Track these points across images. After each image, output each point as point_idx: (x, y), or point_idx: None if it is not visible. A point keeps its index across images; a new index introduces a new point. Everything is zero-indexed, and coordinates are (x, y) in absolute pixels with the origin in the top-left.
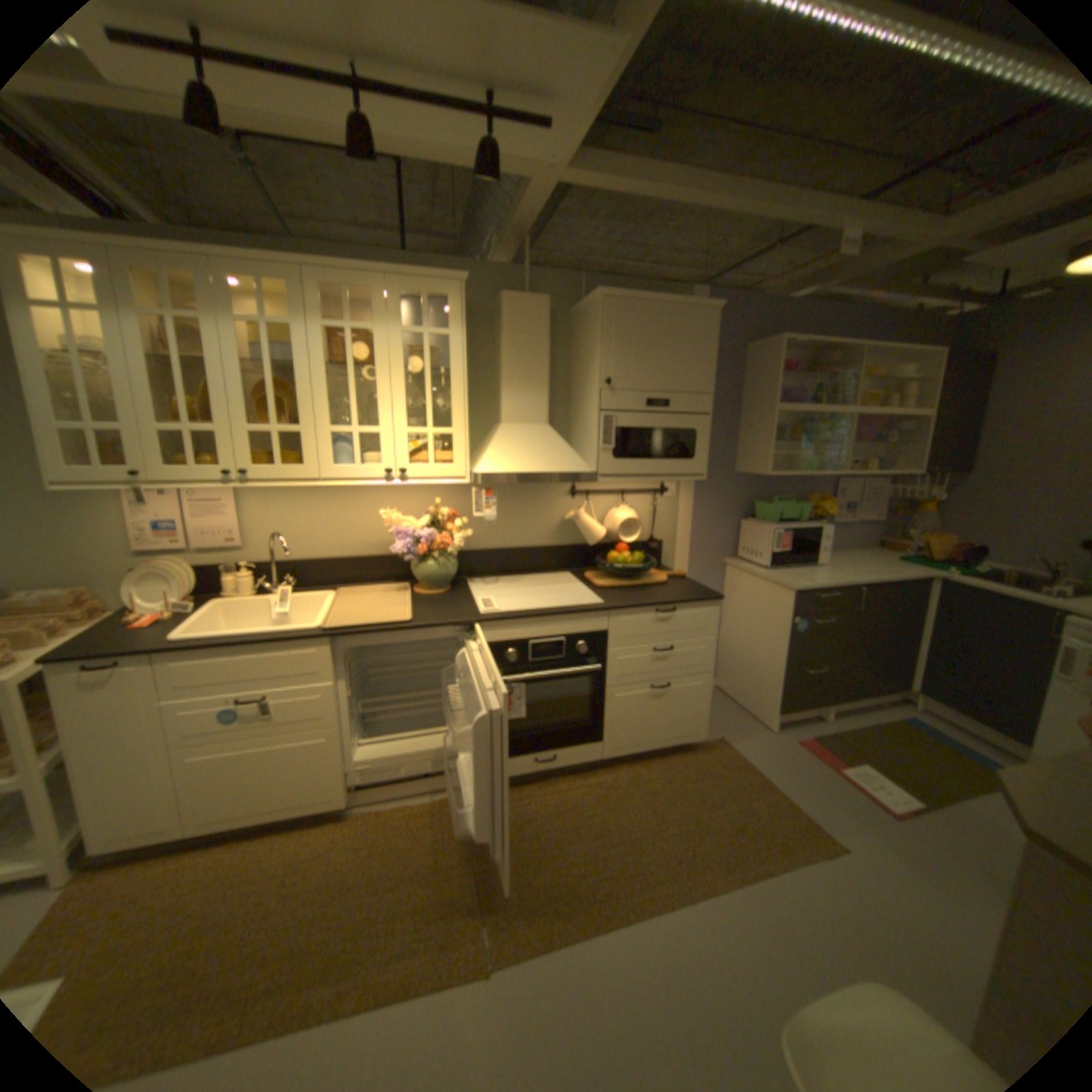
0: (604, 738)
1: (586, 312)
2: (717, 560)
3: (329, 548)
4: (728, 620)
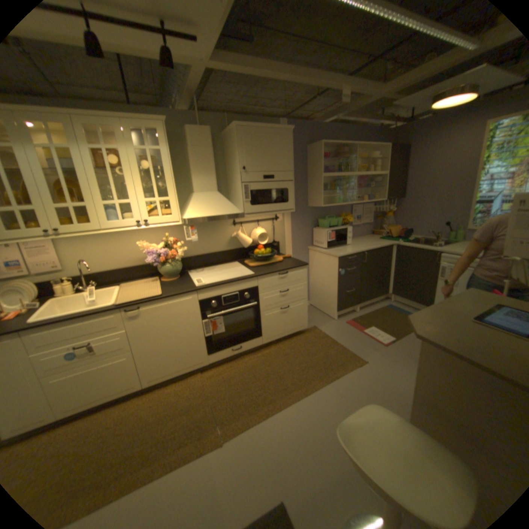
0: (262, 334)
1: (229, 134)
2: (304, 247)
3: (112, 265)
4: (312, 274)
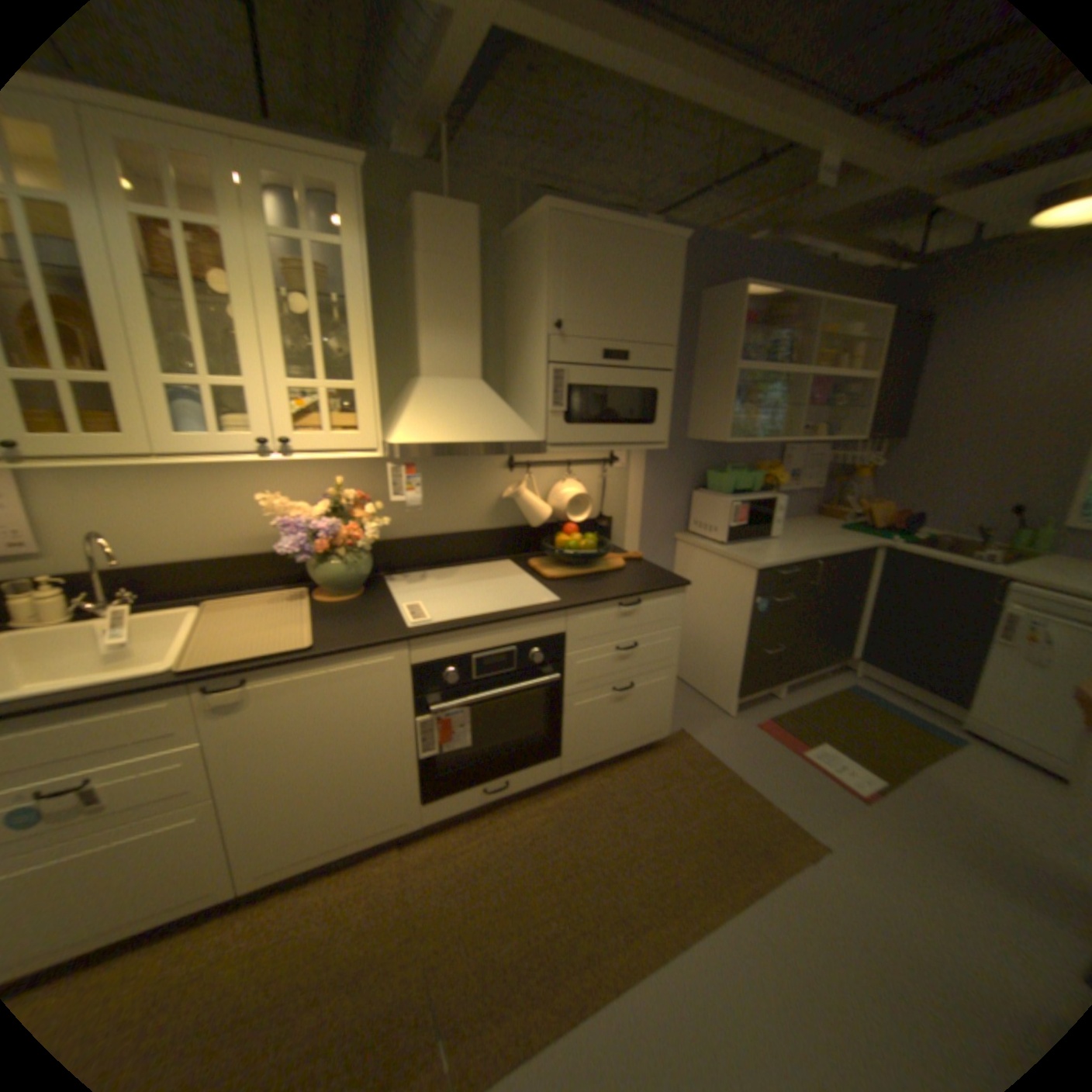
0: (563, 752)
1: (528, 232)
2: (669, 535)
3: (188, 547)
4: None
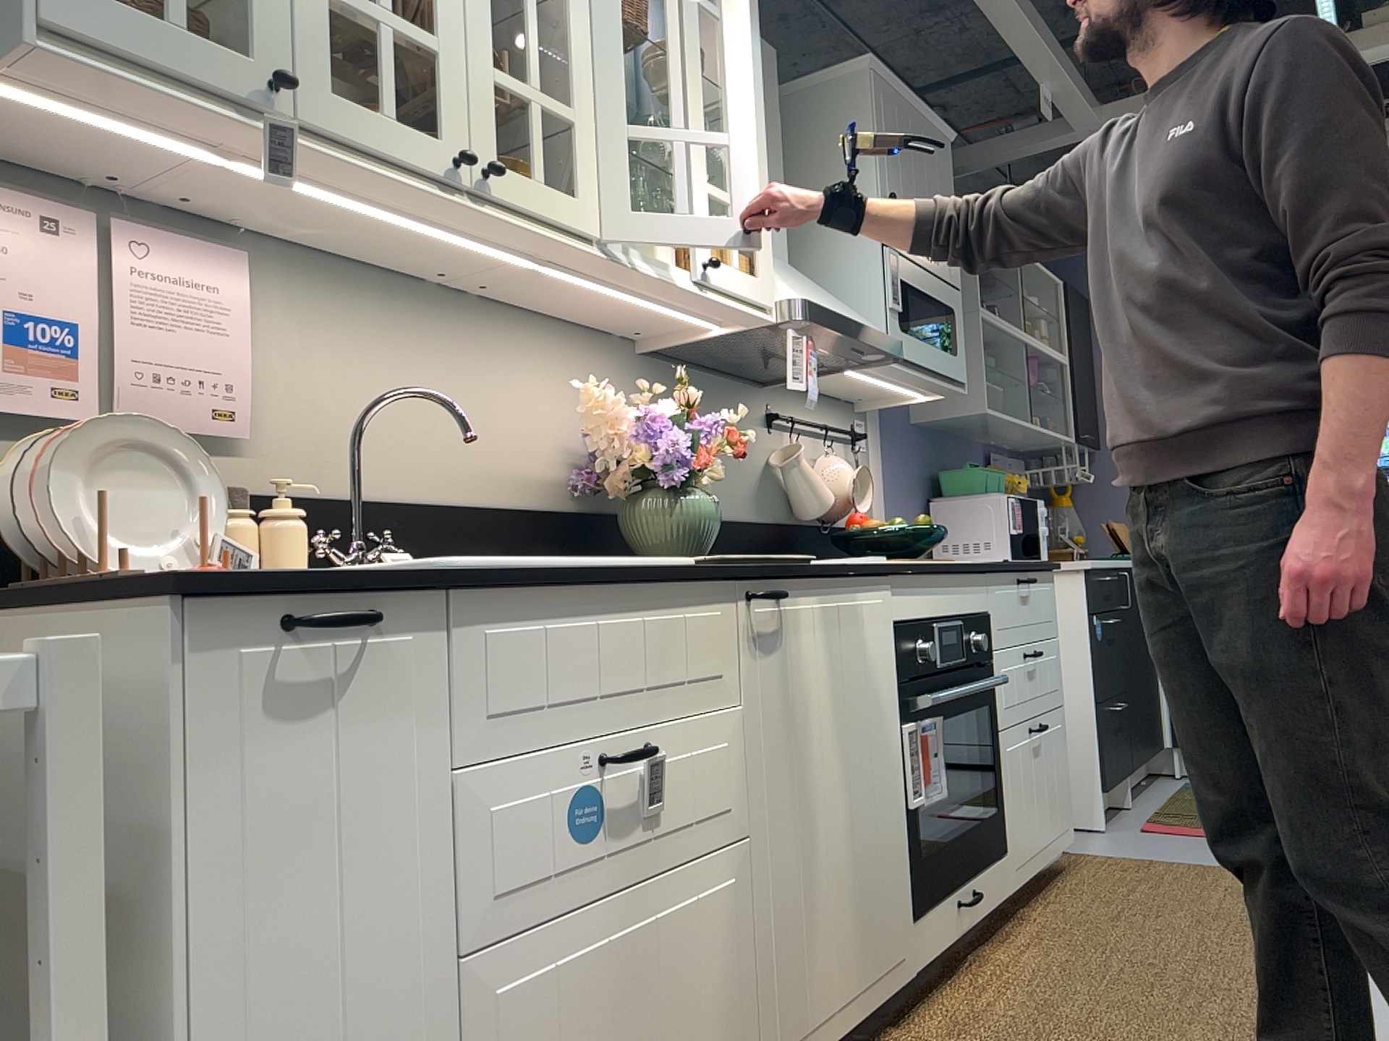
0: (1008, 841)
1: (811, 98)
2: None
3: (430, 476)
4: None
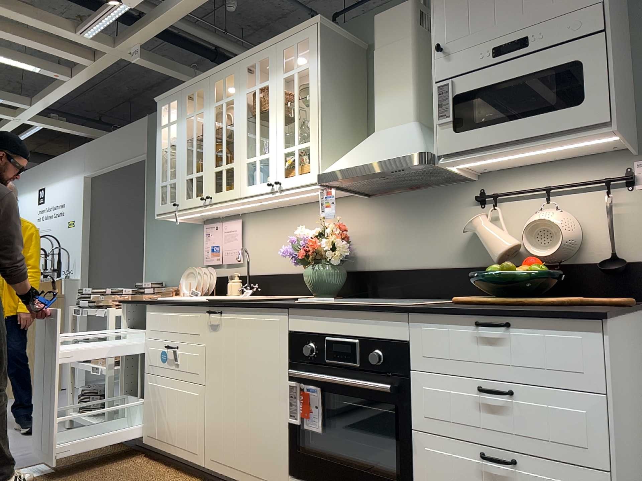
0: None
1: None
2: None
3: (282, 265)
4: None
